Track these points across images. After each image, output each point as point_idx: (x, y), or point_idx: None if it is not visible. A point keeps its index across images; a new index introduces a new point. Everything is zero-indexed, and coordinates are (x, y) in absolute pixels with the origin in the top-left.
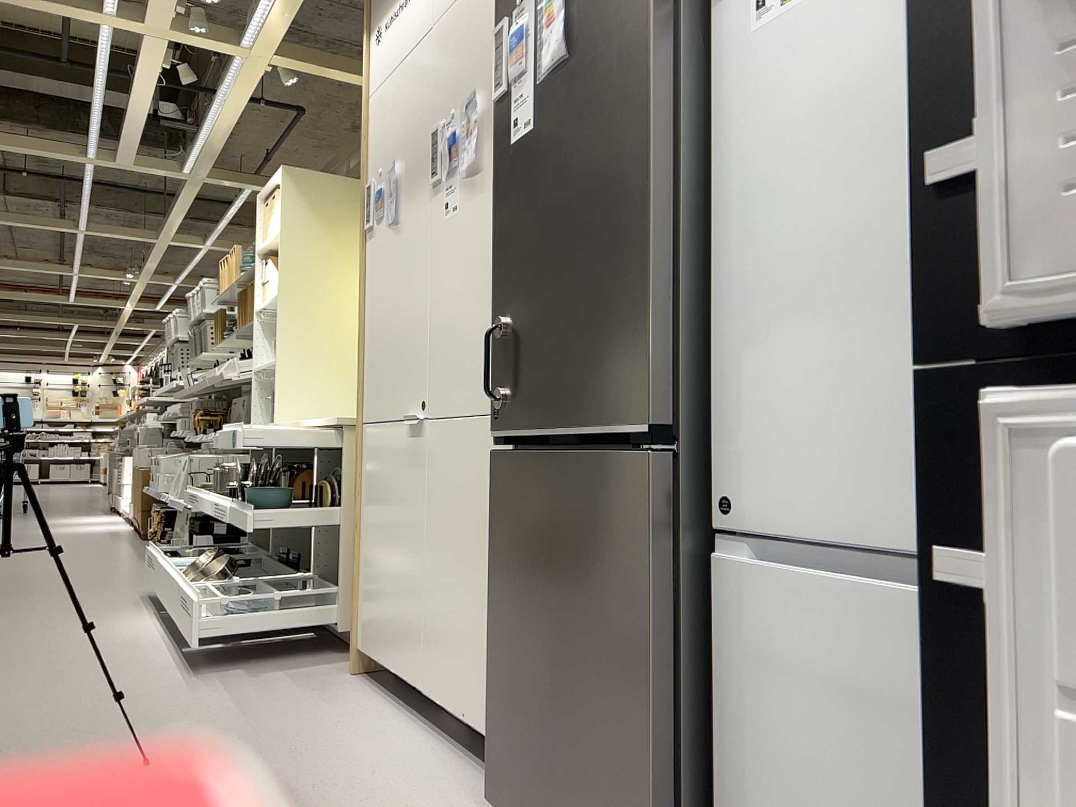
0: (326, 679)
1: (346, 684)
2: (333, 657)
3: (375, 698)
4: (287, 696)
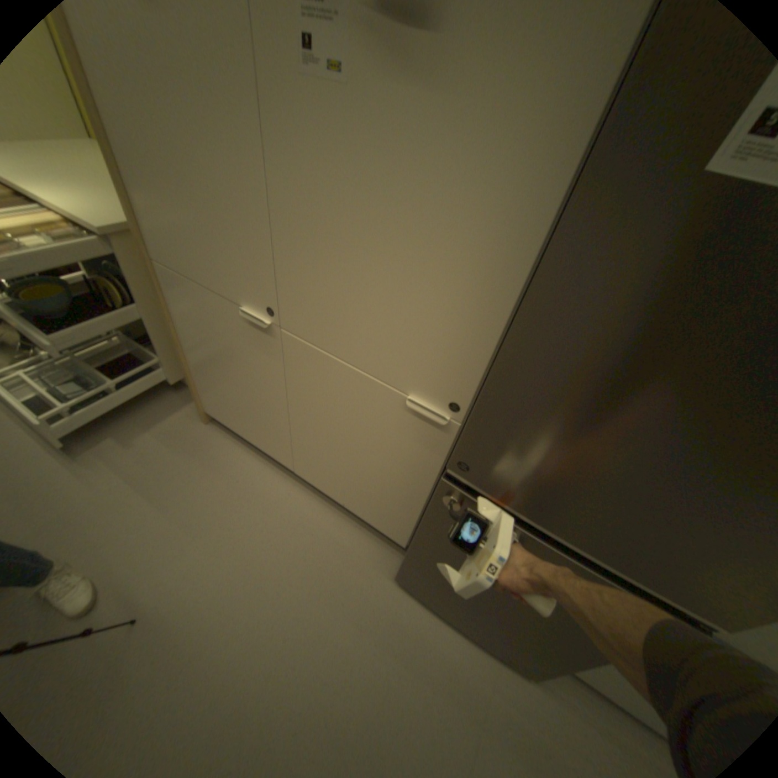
0: (189, 434)
1: (209, 437)
2: (174, 399)
3: (243, 453)
4: (176, 469)
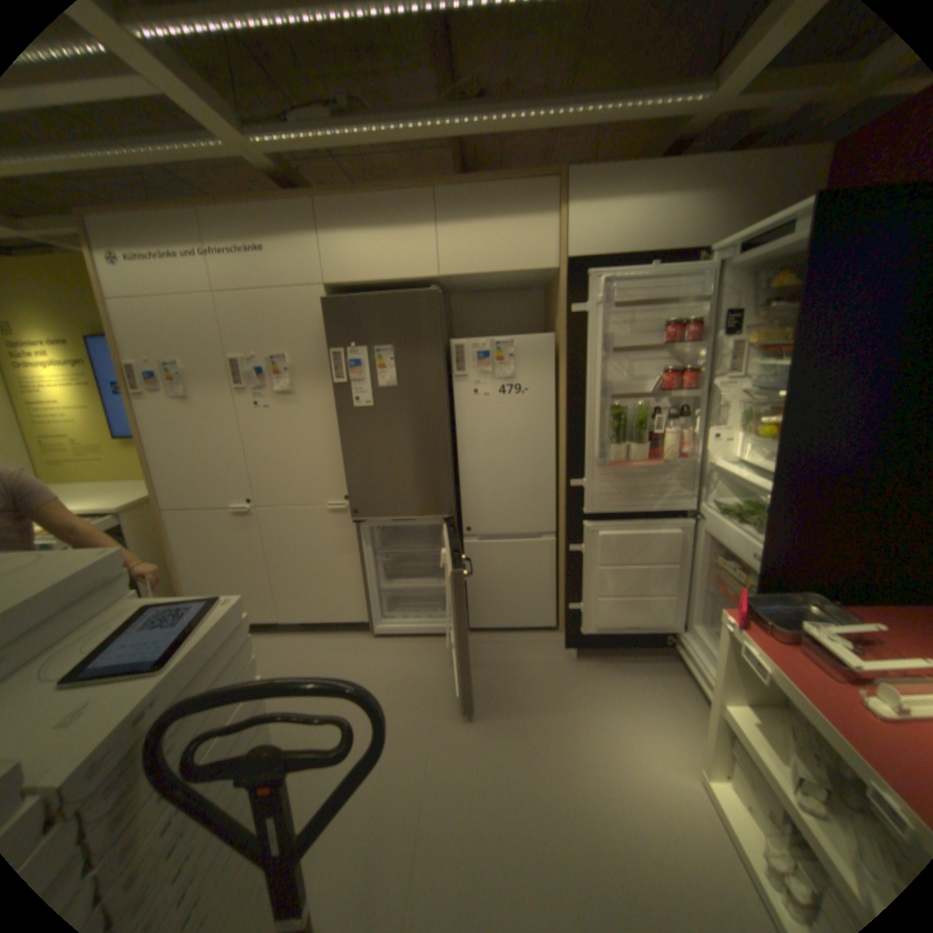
0: None
1: None
2: None
3: None
4: None
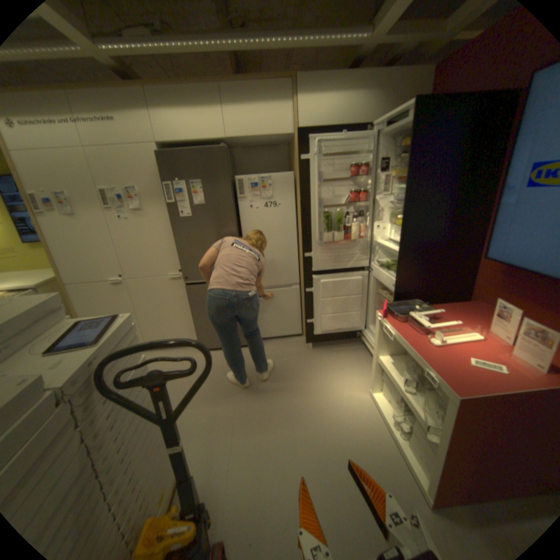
0: None
1: None
2: None
3: None
4: None
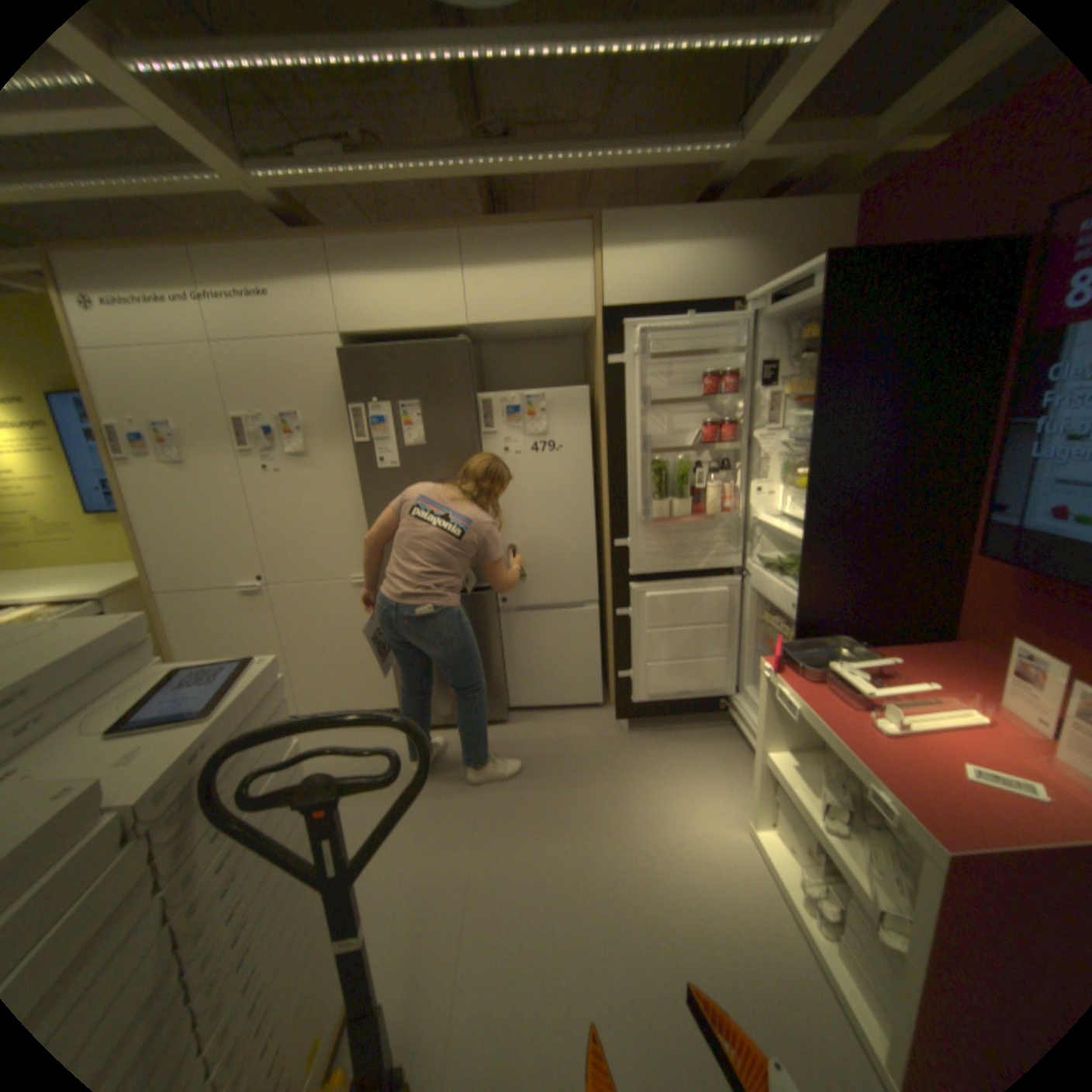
0: None
1: None
2: None
3: None
4: None
